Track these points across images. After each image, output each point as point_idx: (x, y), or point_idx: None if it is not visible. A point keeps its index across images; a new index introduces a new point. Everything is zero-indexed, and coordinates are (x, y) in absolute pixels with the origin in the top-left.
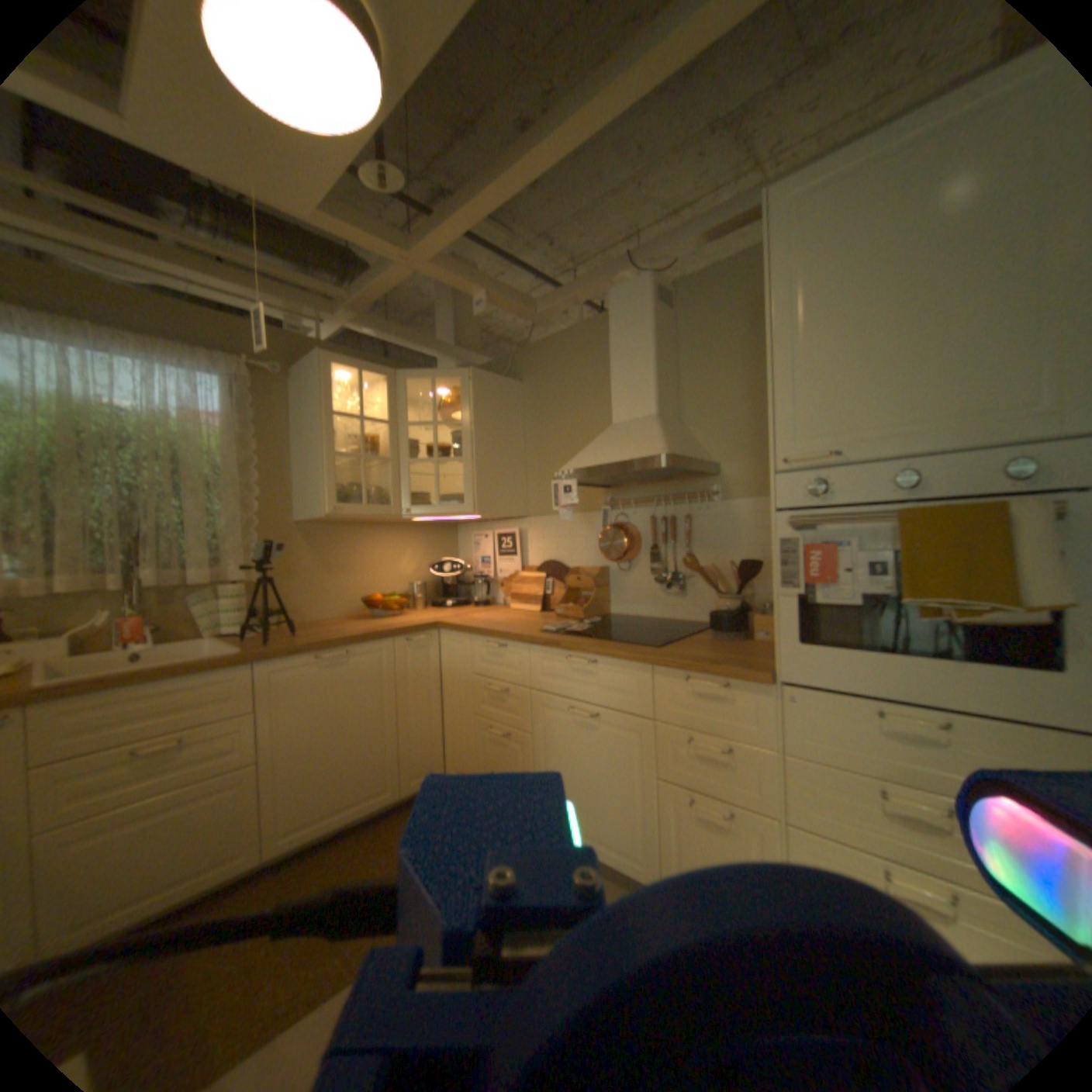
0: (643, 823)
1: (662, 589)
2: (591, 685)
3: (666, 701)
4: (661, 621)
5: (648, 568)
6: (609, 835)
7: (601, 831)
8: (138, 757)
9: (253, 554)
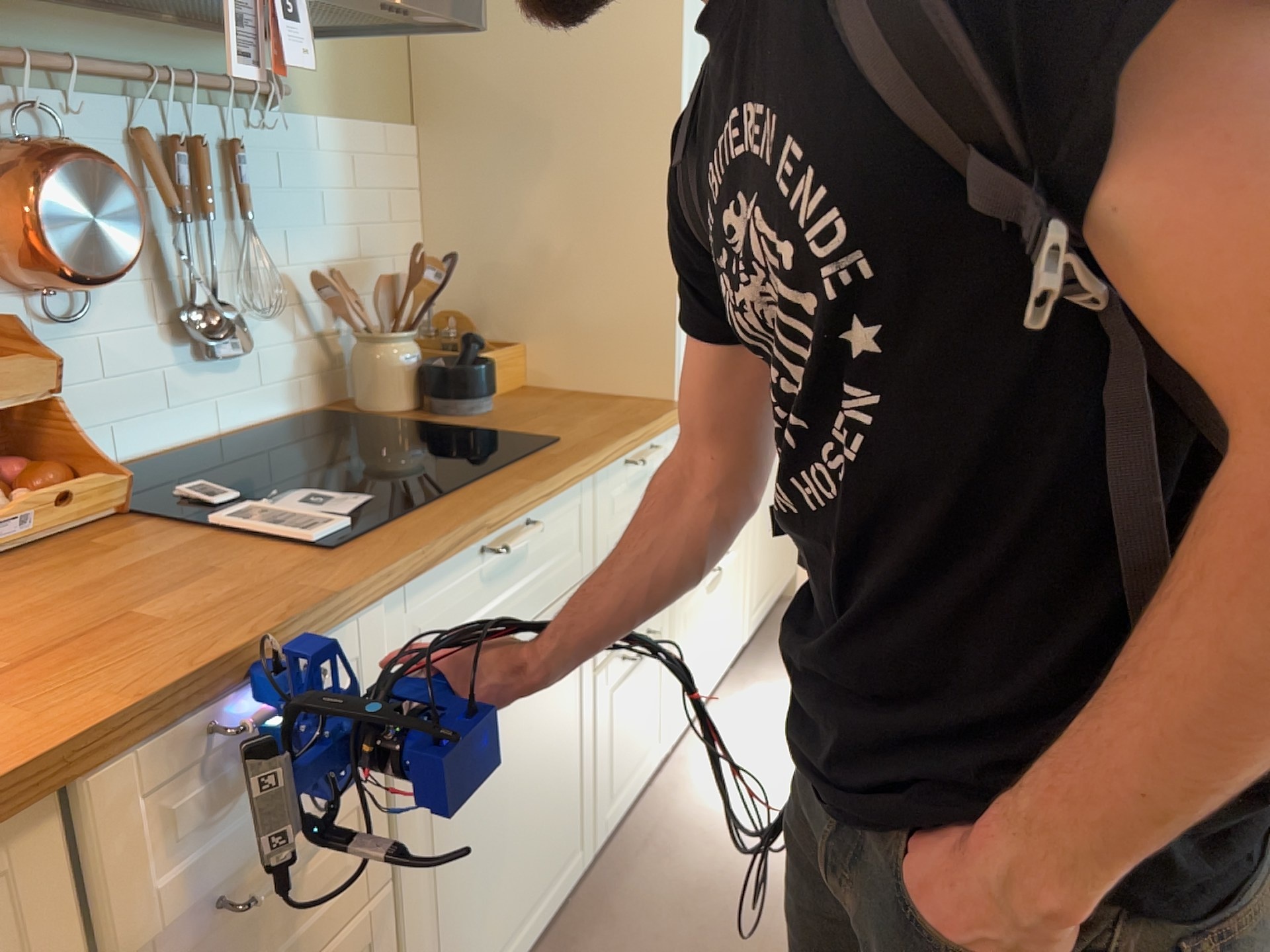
0: (579, 769)
1: (188, 361)
2: (517, 586)
3: (605, 522)
4: (199, 451)
5: (145, 304)
6: (542, 865)
7: (532, 879)
8: None
9: None
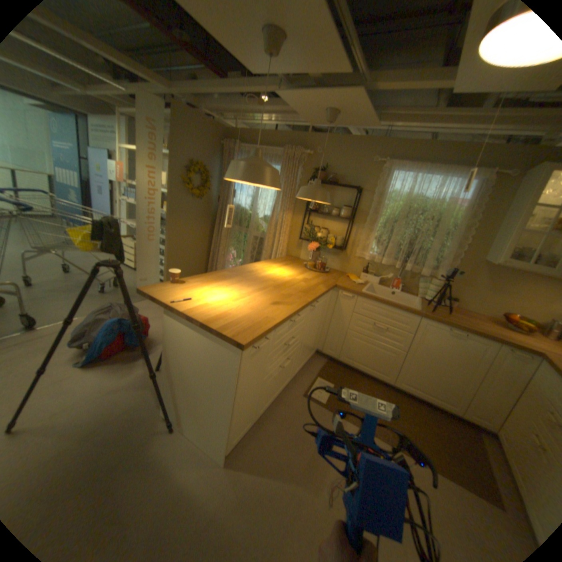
0: None
1: None
2: None
3: None
4: None
5: None
6: None
7: None
8: (375, 326)
9: (455, 269)
